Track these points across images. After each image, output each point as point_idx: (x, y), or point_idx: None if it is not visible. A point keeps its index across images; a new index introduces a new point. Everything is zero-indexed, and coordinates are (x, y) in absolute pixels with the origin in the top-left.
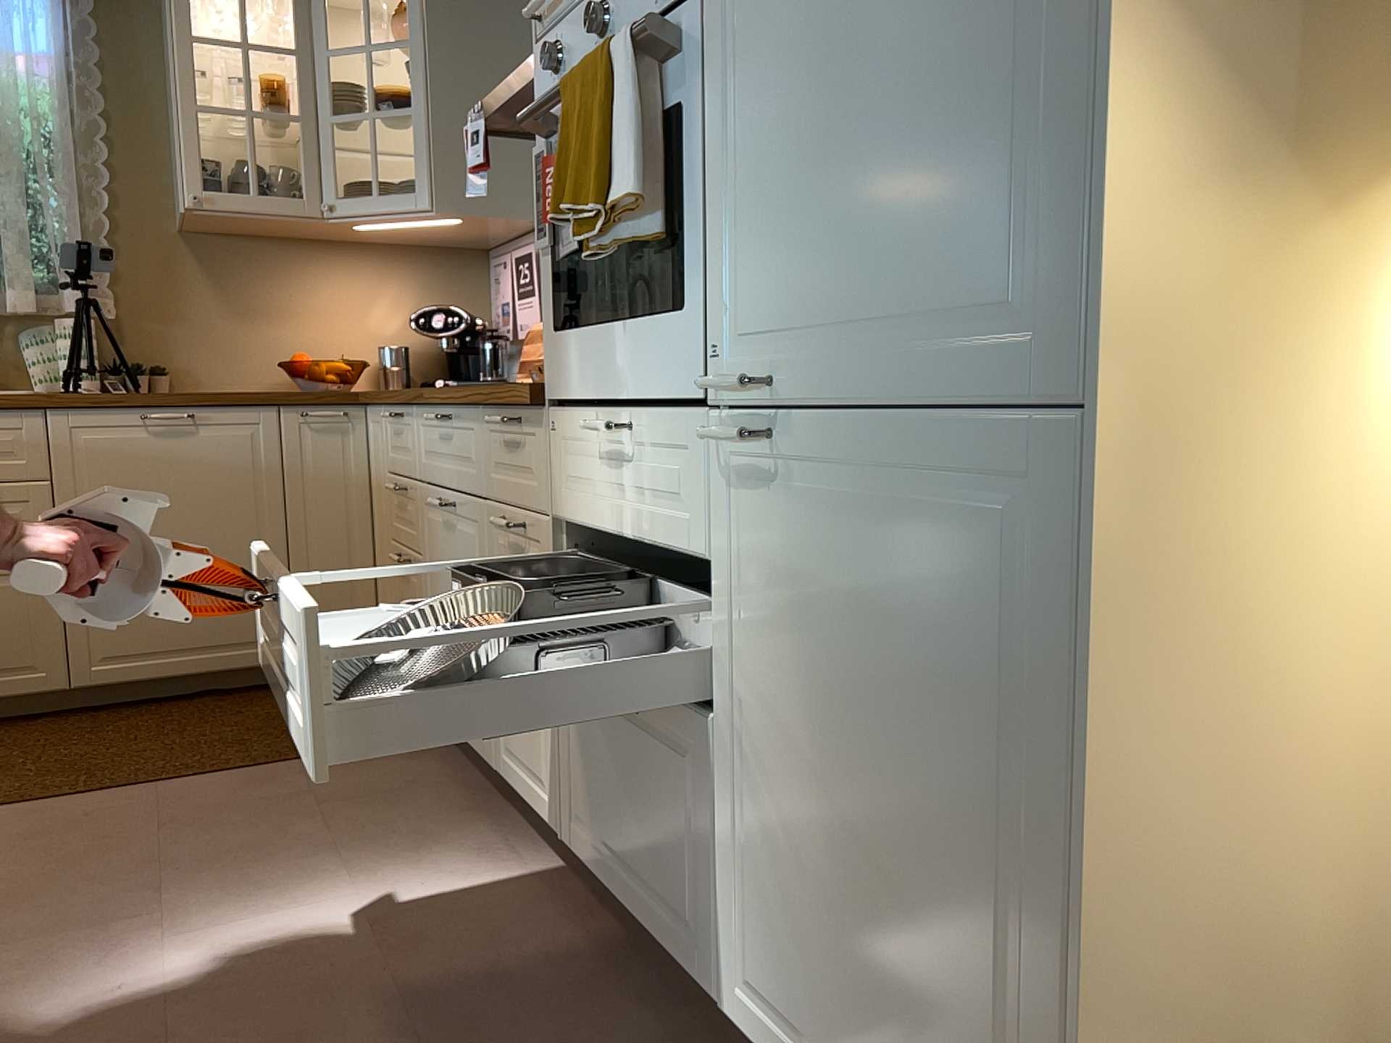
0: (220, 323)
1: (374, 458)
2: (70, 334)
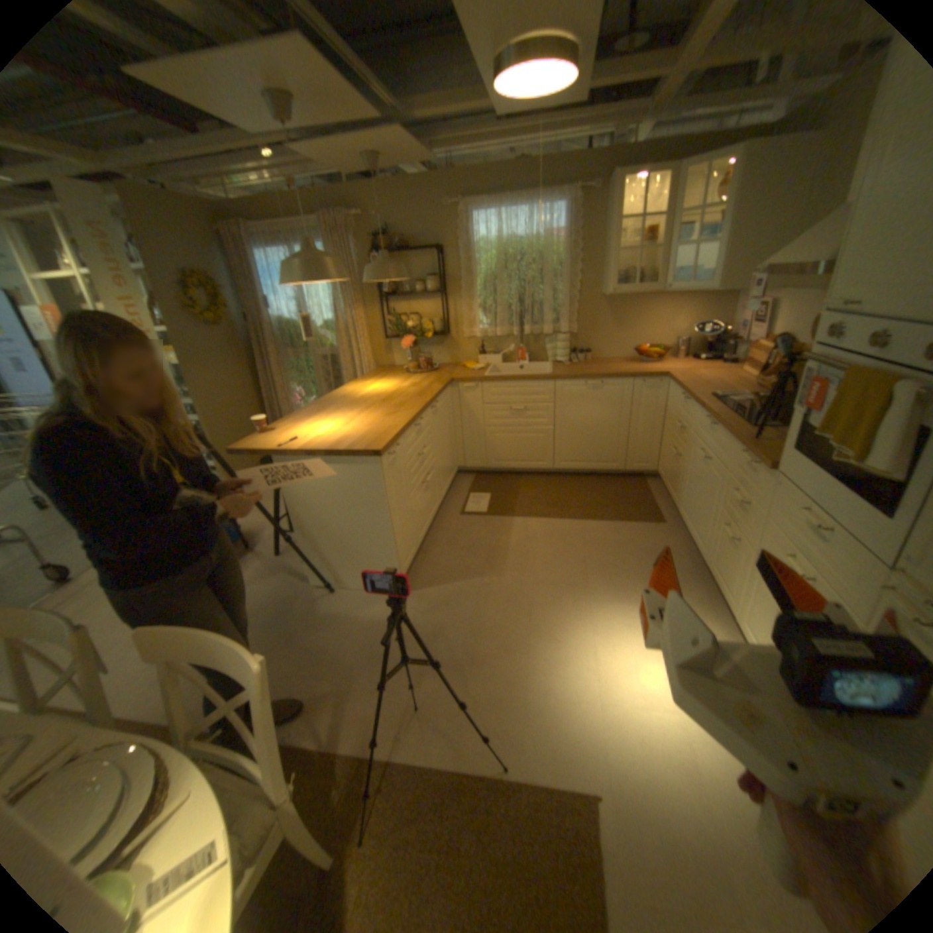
0: (612, 330)
1: (668, 401)
2: (560, 341)
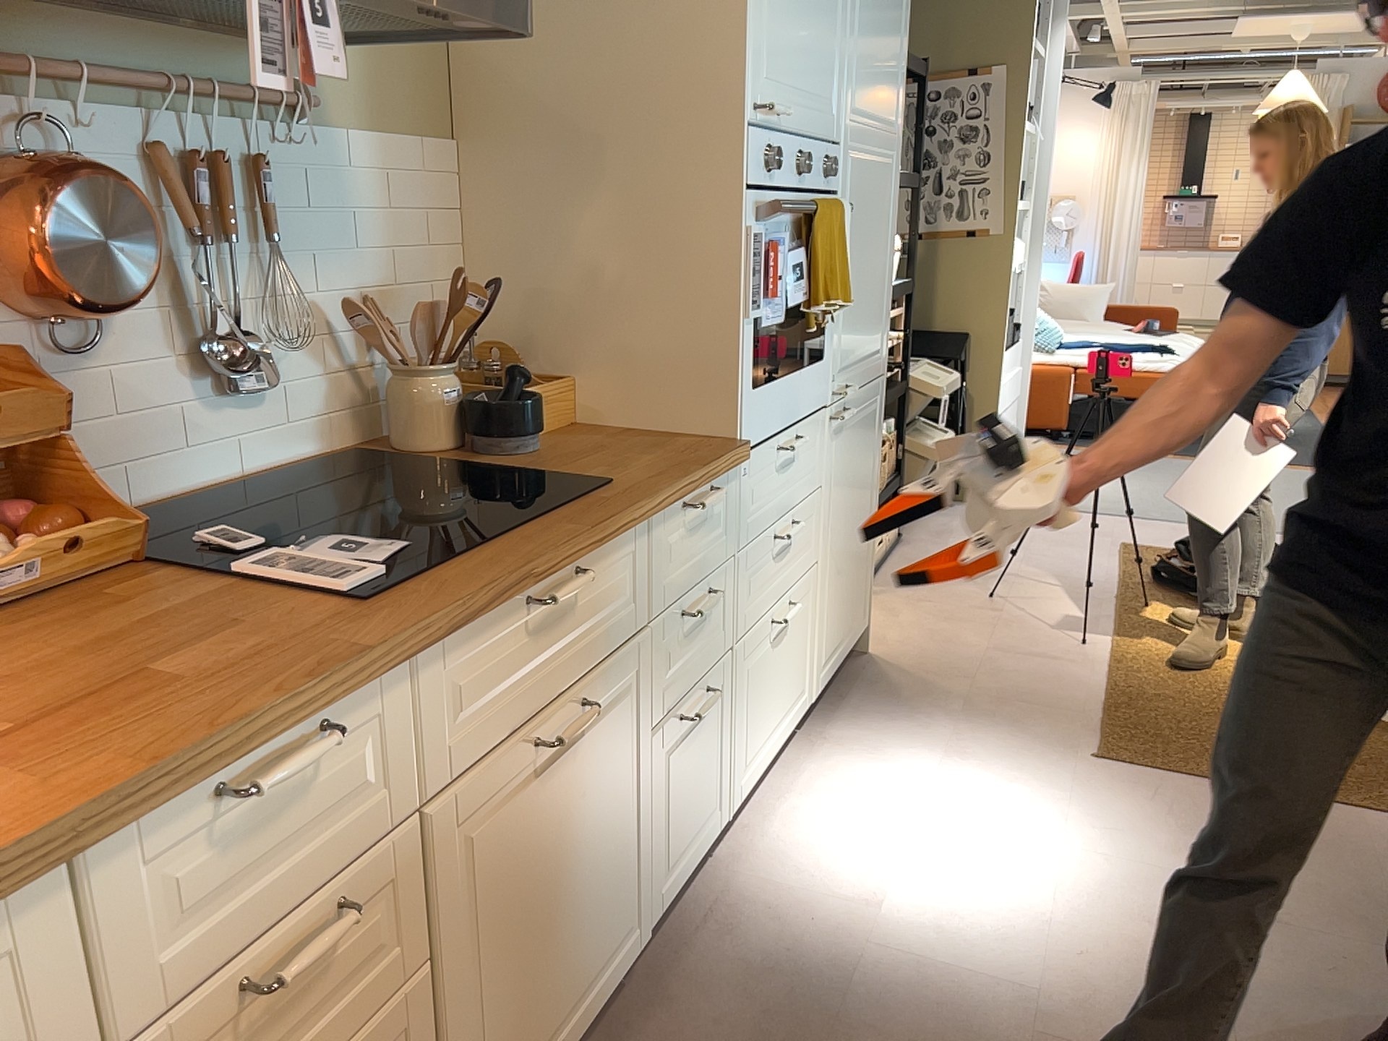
0: None
1: None
2: None
